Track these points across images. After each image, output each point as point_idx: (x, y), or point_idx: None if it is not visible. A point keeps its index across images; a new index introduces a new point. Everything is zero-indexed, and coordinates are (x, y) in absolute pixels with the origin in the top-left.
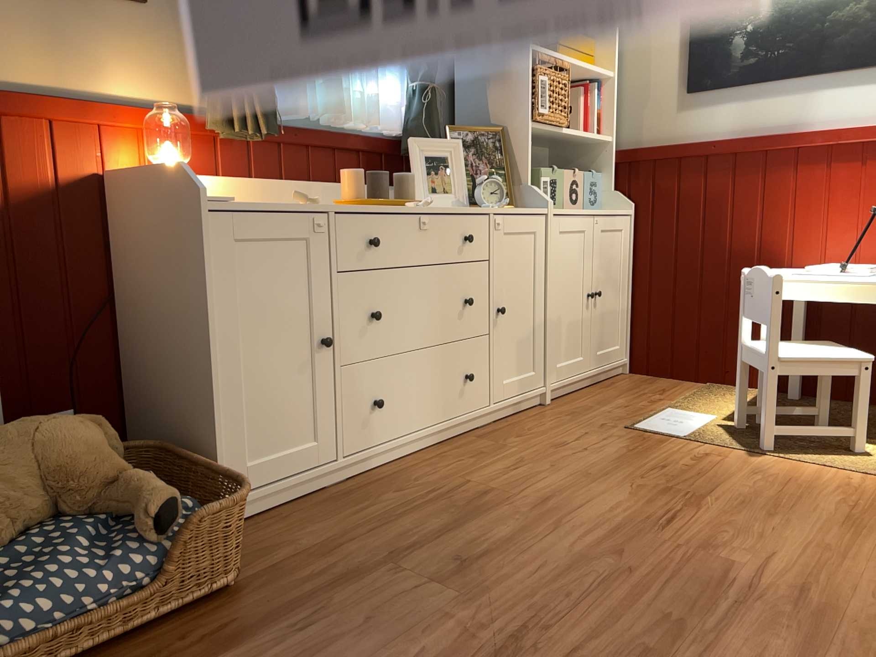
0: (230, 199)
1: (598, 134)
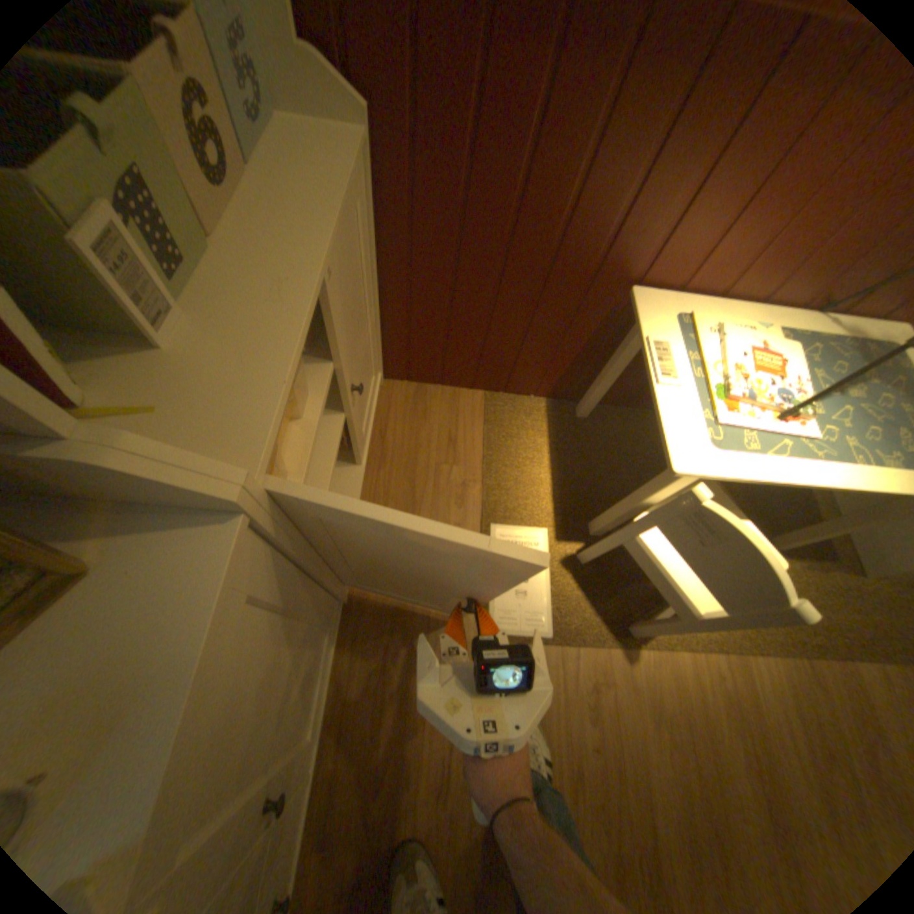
0: None
1: None
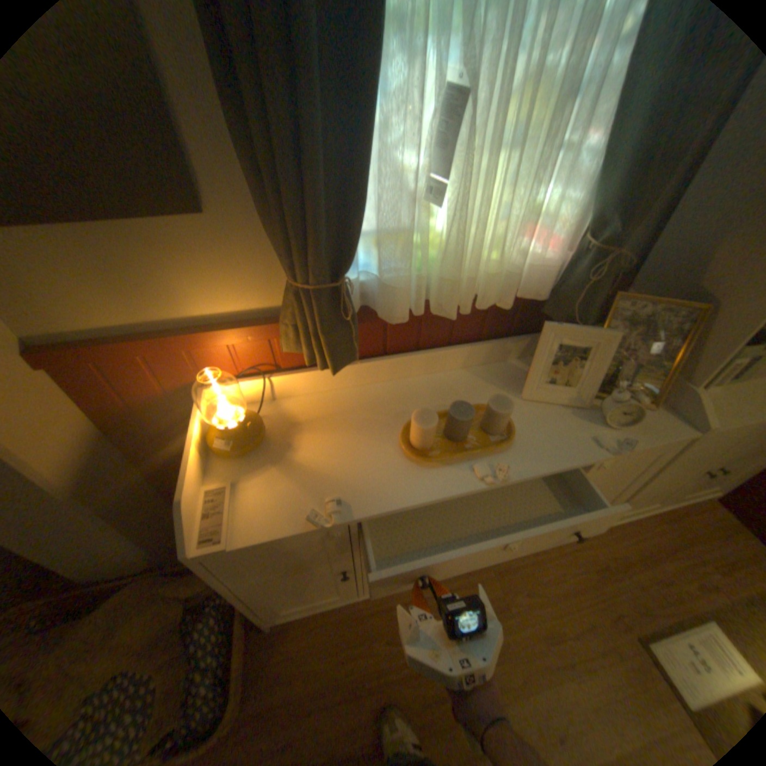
0: (226, 544)
1: None
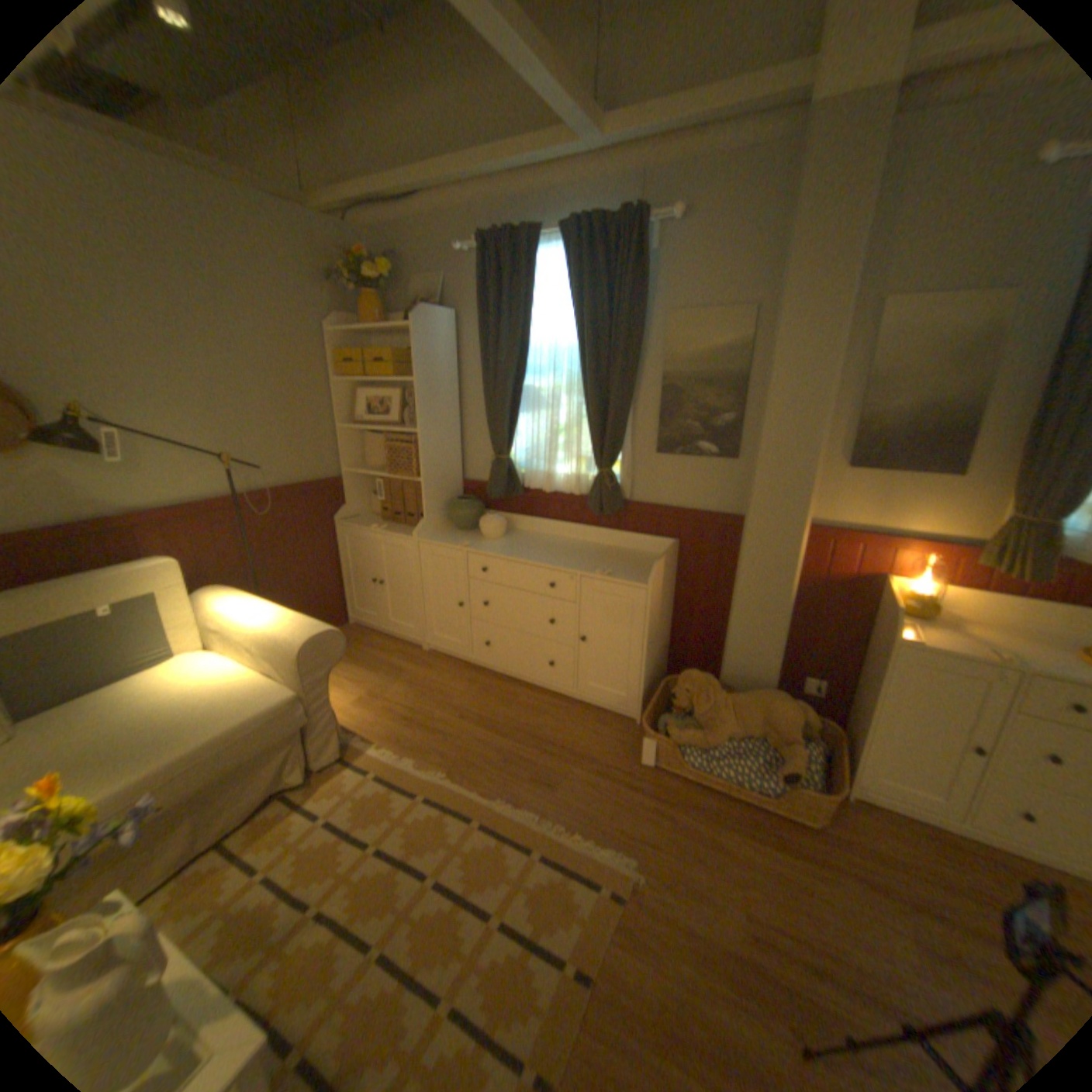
0: (925, 642)
1: None
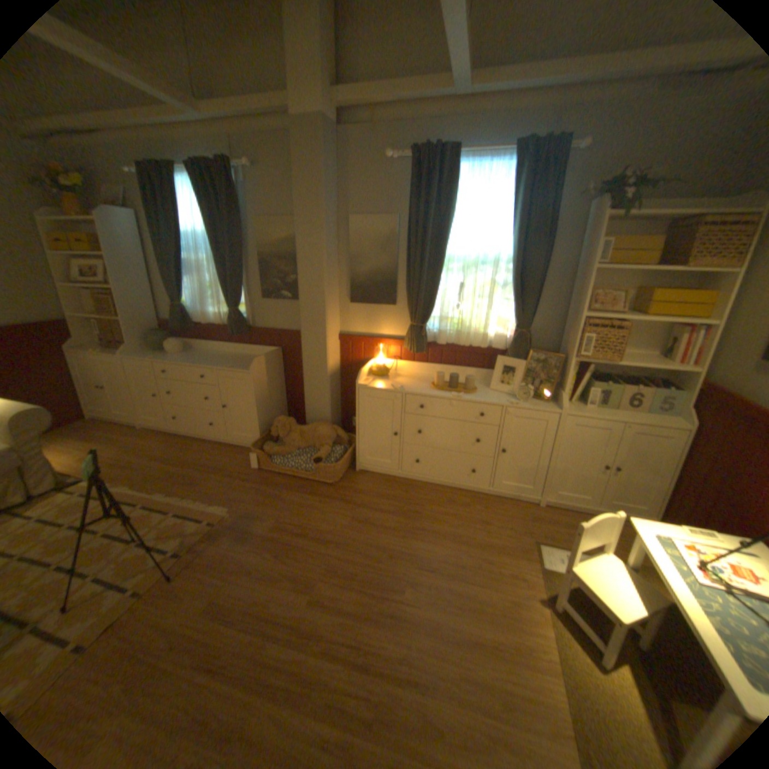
0: (367, 385)
1: (693, 364)
